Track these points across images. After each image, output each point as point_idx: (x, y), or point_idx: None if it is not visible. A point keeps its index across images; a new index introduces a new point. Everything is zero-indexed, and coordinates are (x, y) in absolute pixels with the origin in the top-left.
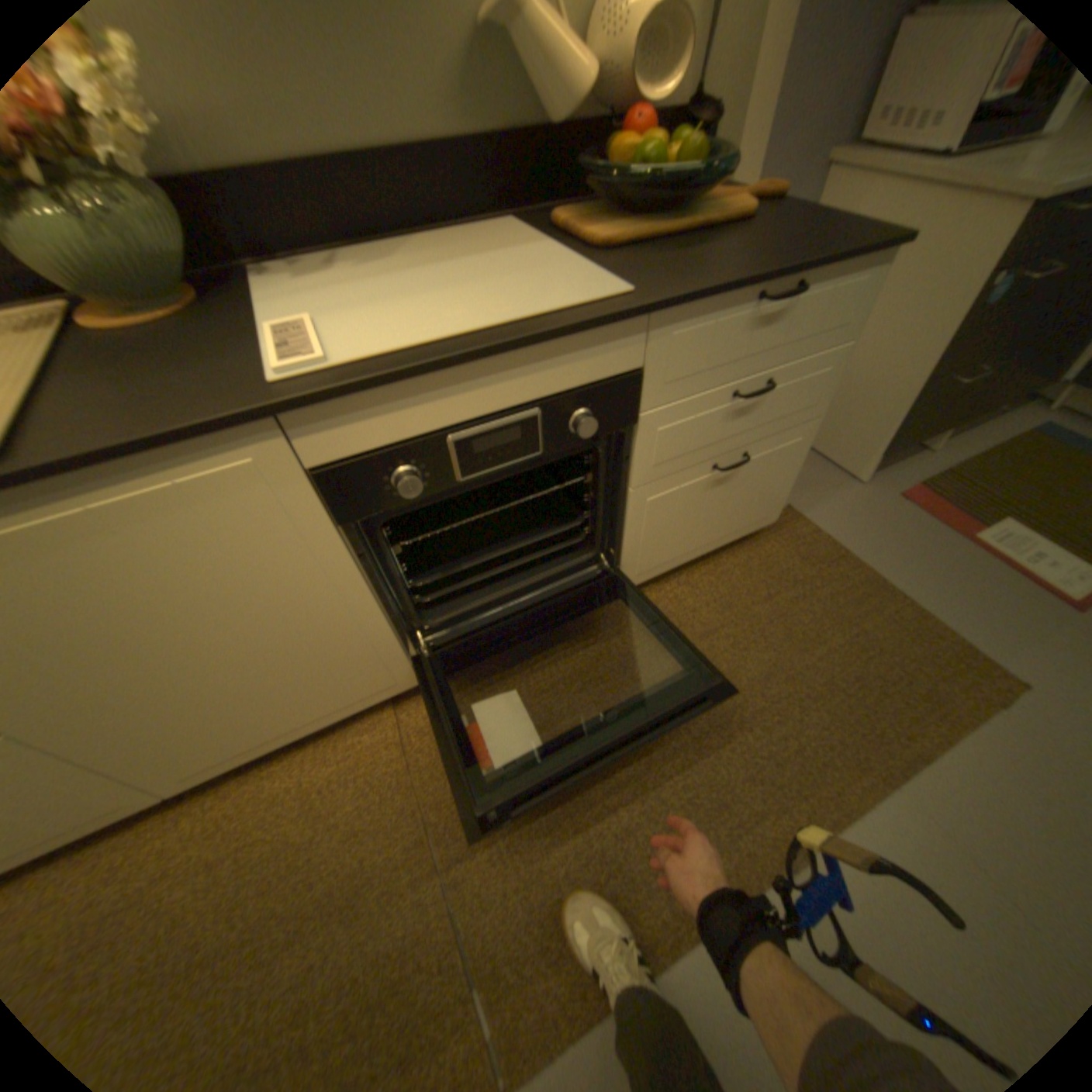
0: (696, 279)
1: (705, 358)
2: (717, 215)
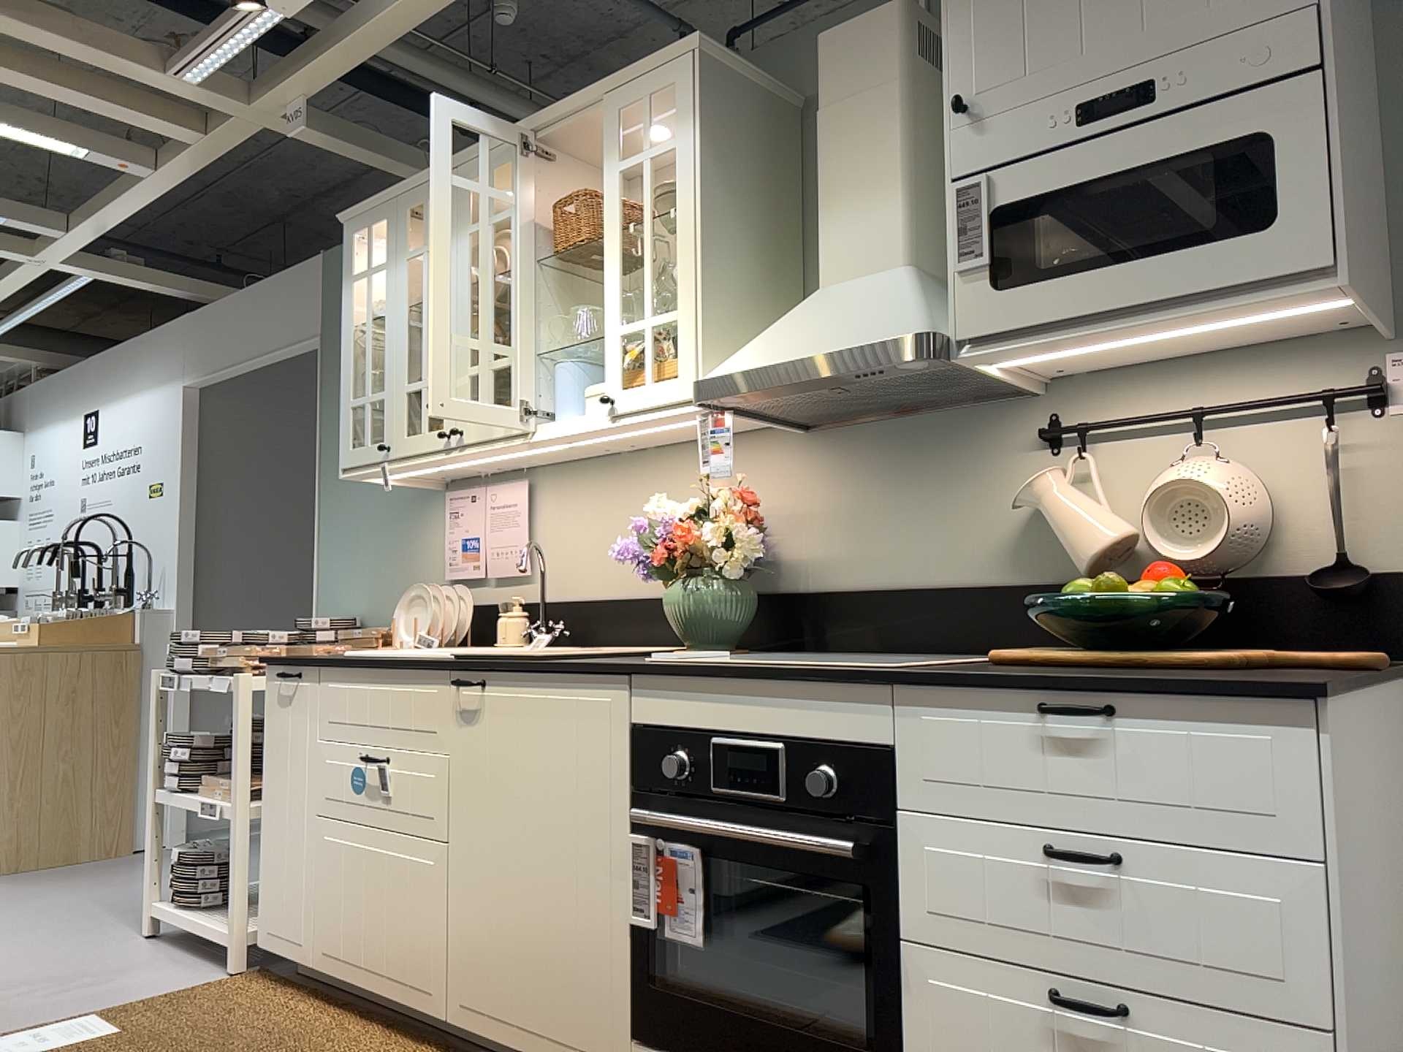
0: (961, 670)
1: (978, 767)
2: (1209, 668)
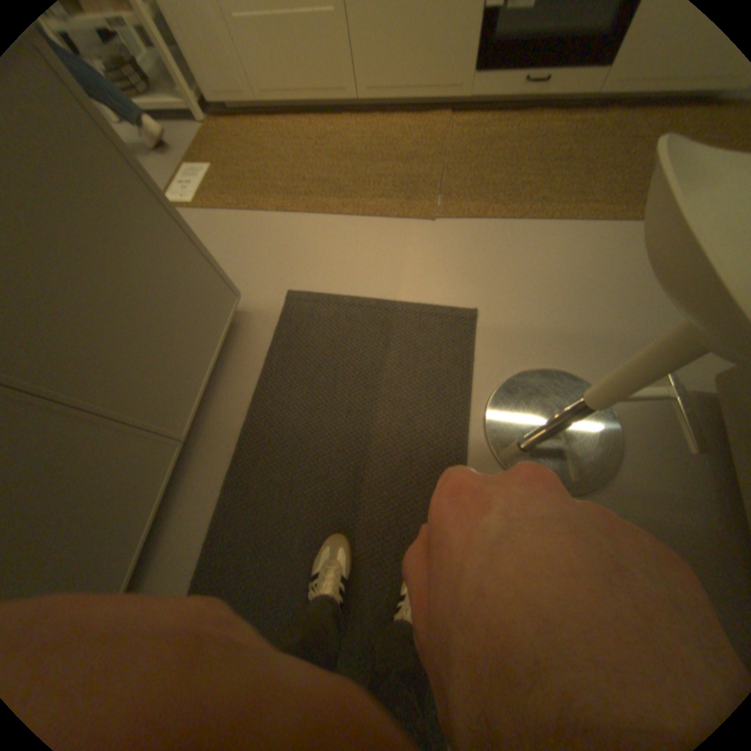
0: None
1: None
2: None
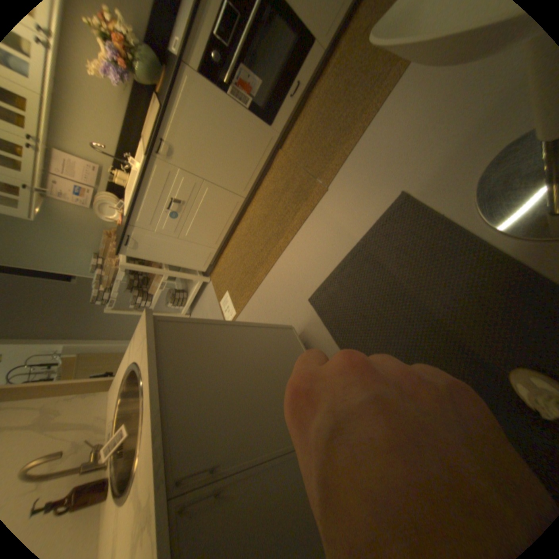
0: None
1: None
2: None
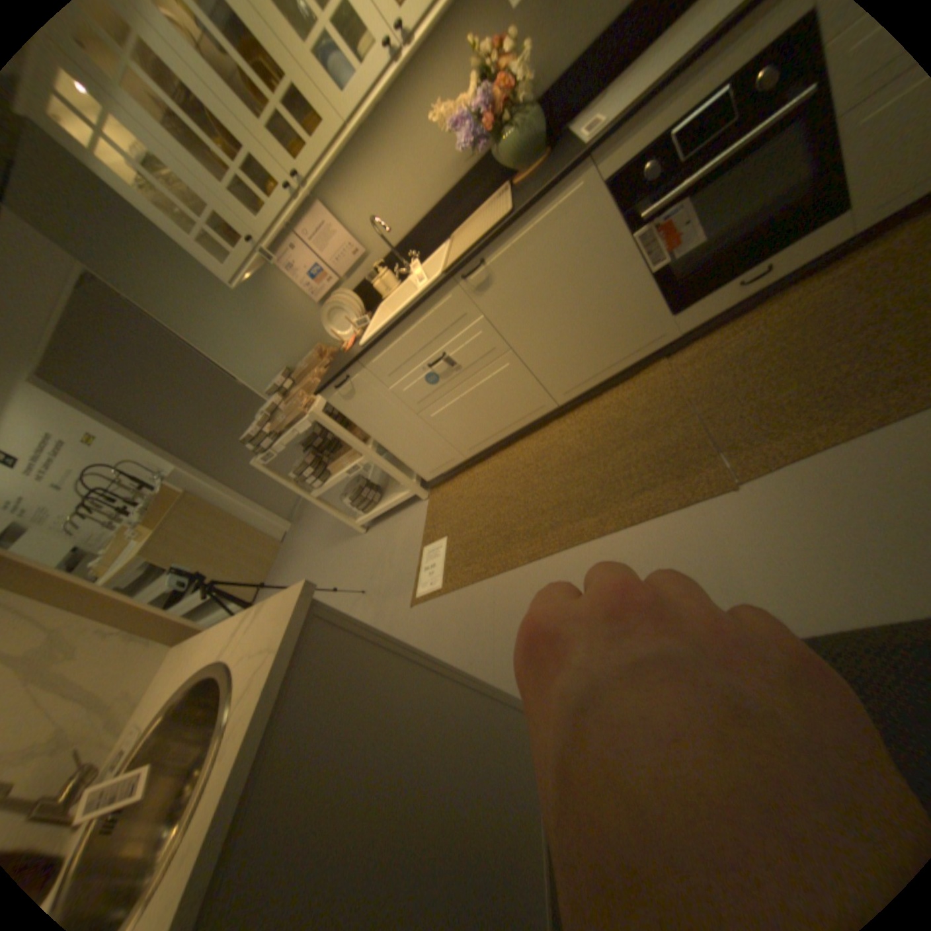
0: None
1: None
2: None
